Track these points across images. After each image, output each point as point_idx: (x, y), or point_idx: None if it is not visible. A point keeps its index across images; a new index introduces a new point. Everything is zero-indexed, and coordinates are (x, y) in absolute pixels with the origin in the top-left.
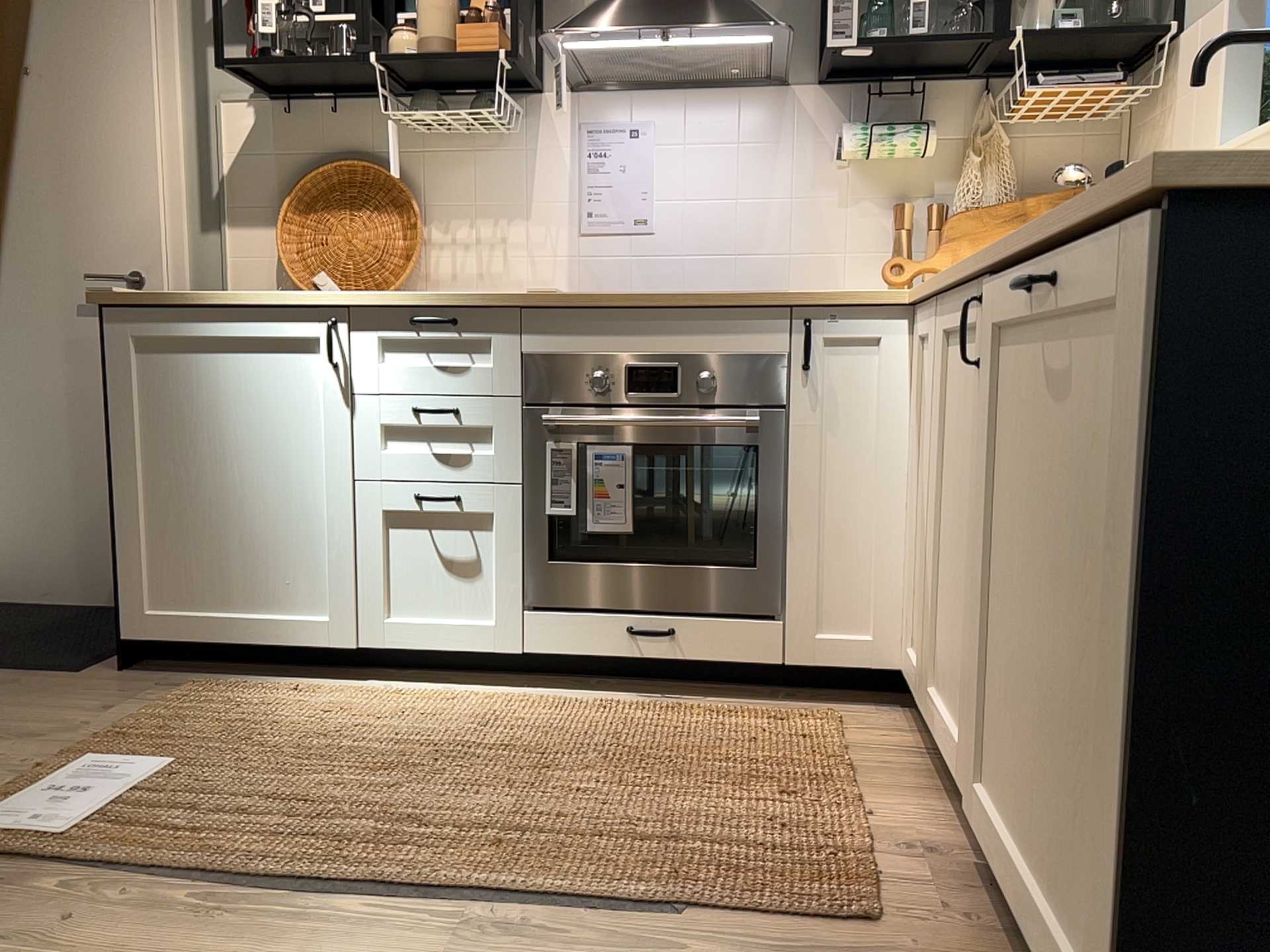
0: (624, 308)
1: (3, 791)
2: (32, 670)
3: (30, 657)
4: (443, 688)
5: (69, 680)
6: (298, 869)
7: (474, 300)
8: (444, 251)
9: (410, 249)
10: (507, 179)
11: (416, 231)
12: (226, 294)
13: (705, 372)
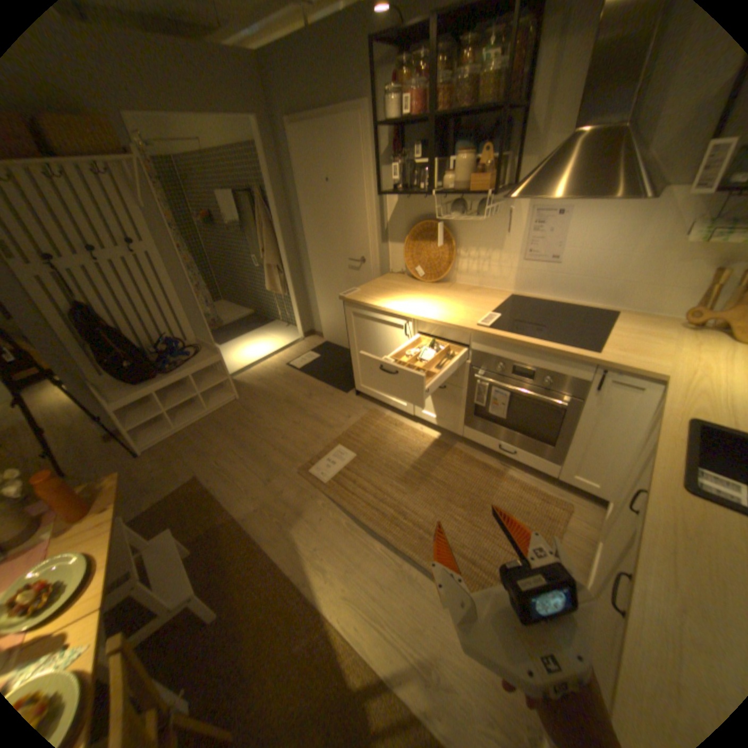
0: (515, 344)
1: (320, 450)
2: (337, 388)
3: (338, 381)
4: (437, 433)
5: (344, 397)
6: (370, 520)
7: (455, 327)
8: (465, 260)
9: (451, 260)
10: (495, 231)
11: (453, 254)
12: (375, 305)
13: (548, 375)
